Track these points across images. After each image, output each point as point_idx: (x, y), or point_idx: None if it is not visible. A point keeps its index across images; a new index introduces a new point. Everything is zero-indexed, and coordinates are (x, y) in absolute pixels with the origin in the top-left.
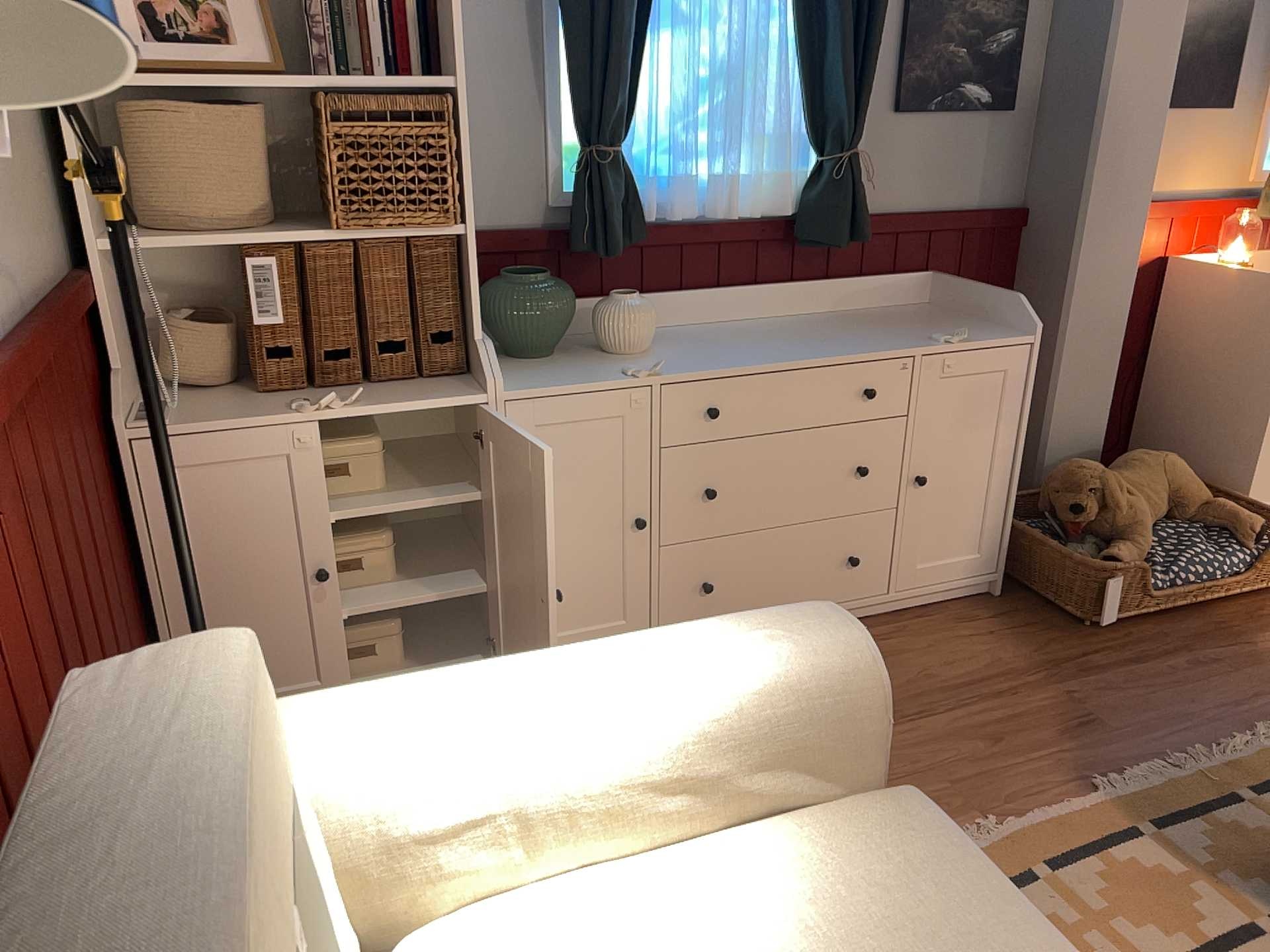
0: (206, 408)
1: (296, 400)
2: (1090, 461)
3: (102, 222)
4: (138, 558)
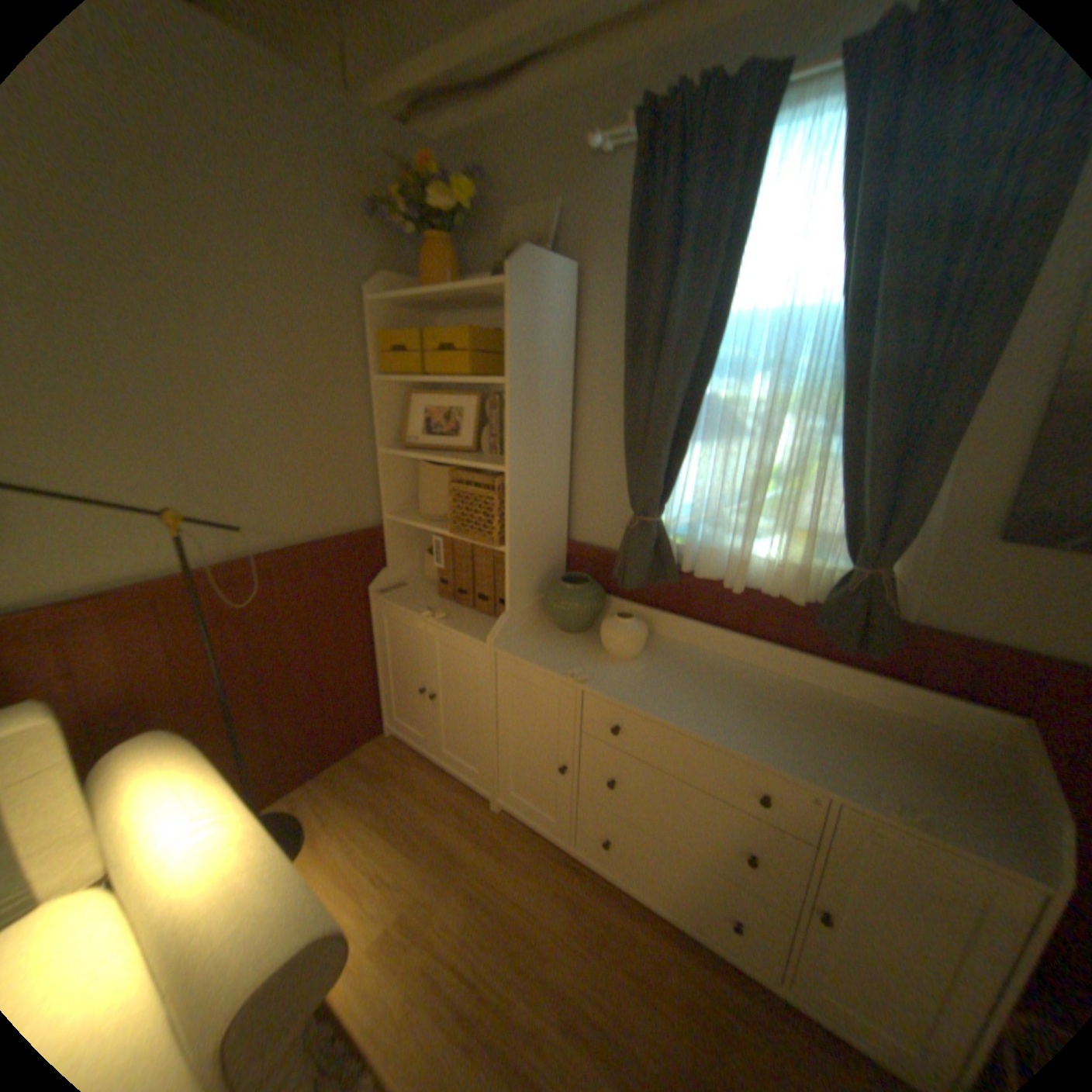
0: (412, 594)
1: (436, 606)
2: None
3: (401, 505)
4: (373, 645)
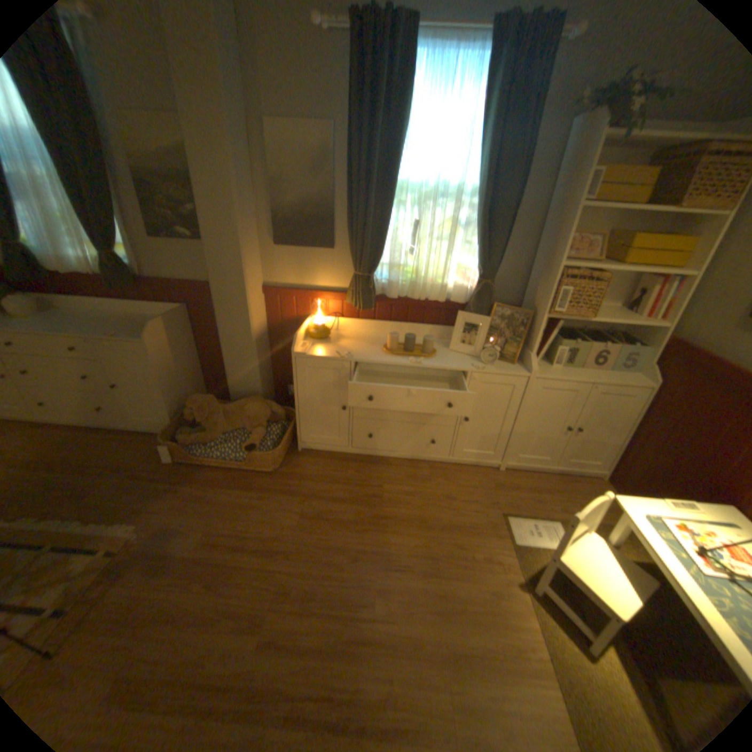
0: None
1: None
2: (206, 397)
3: None
4: None
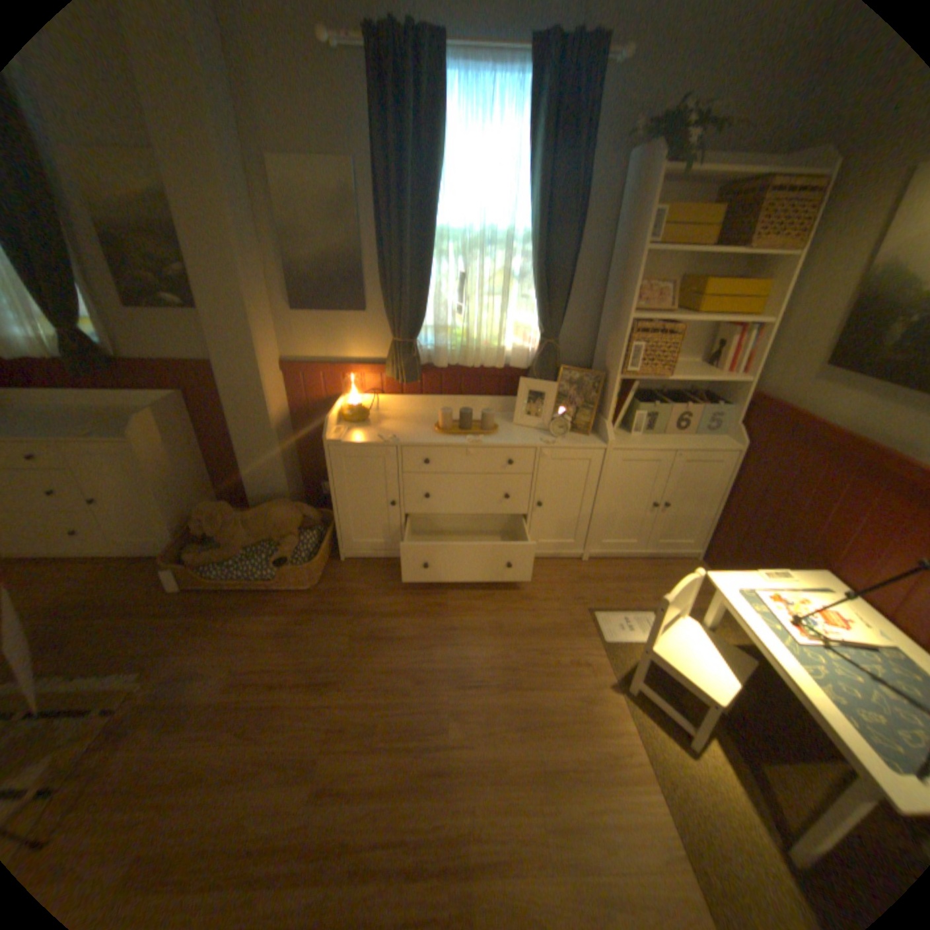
0: None
1: None
2: (218, 504)
3: None
4: None
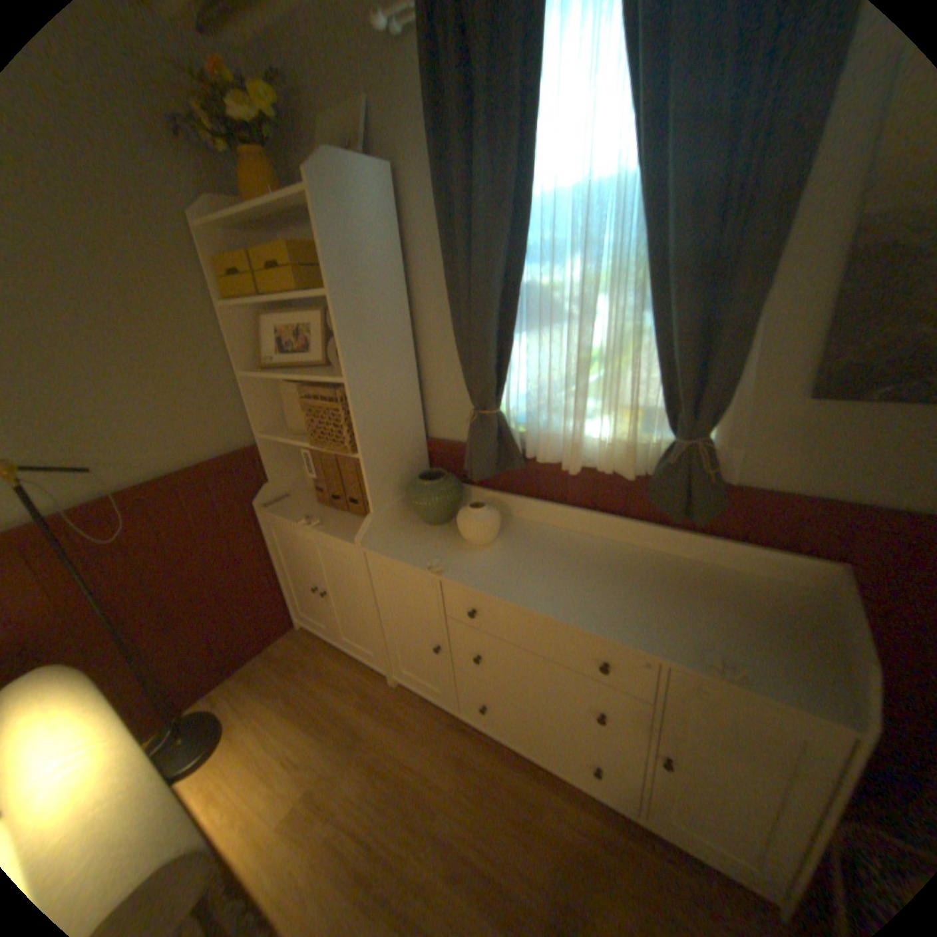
0: (295, 503)
1: (314, 513)
2: None
3: (272, 423)
4: (269, 553)
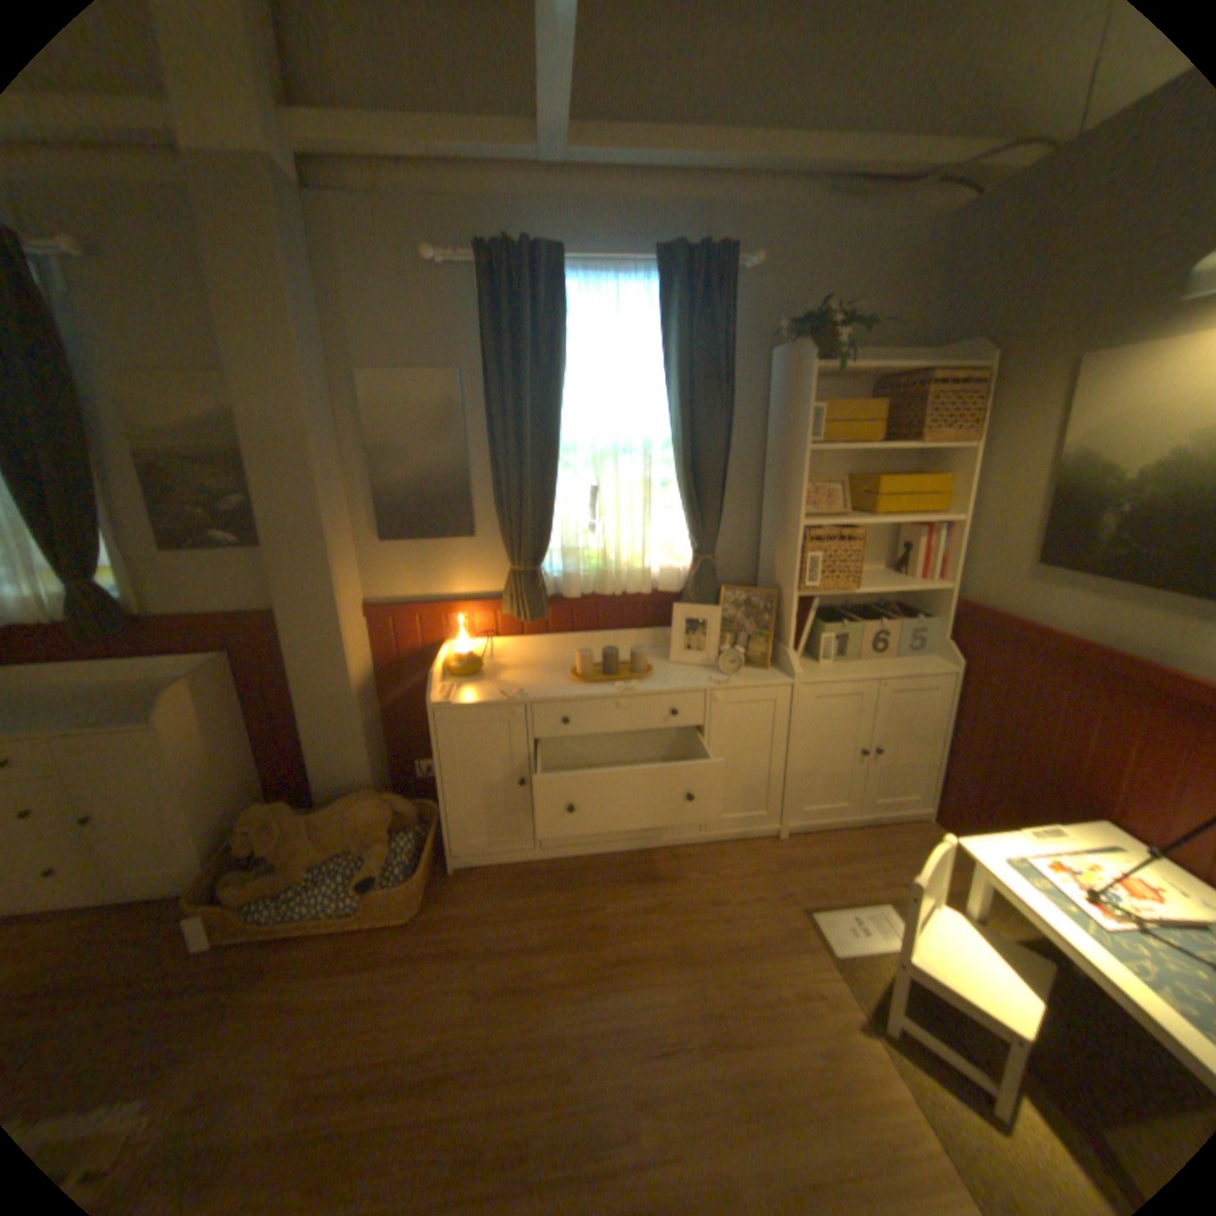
0: None
1: None
2: (273, 807)
3: None
4: None
